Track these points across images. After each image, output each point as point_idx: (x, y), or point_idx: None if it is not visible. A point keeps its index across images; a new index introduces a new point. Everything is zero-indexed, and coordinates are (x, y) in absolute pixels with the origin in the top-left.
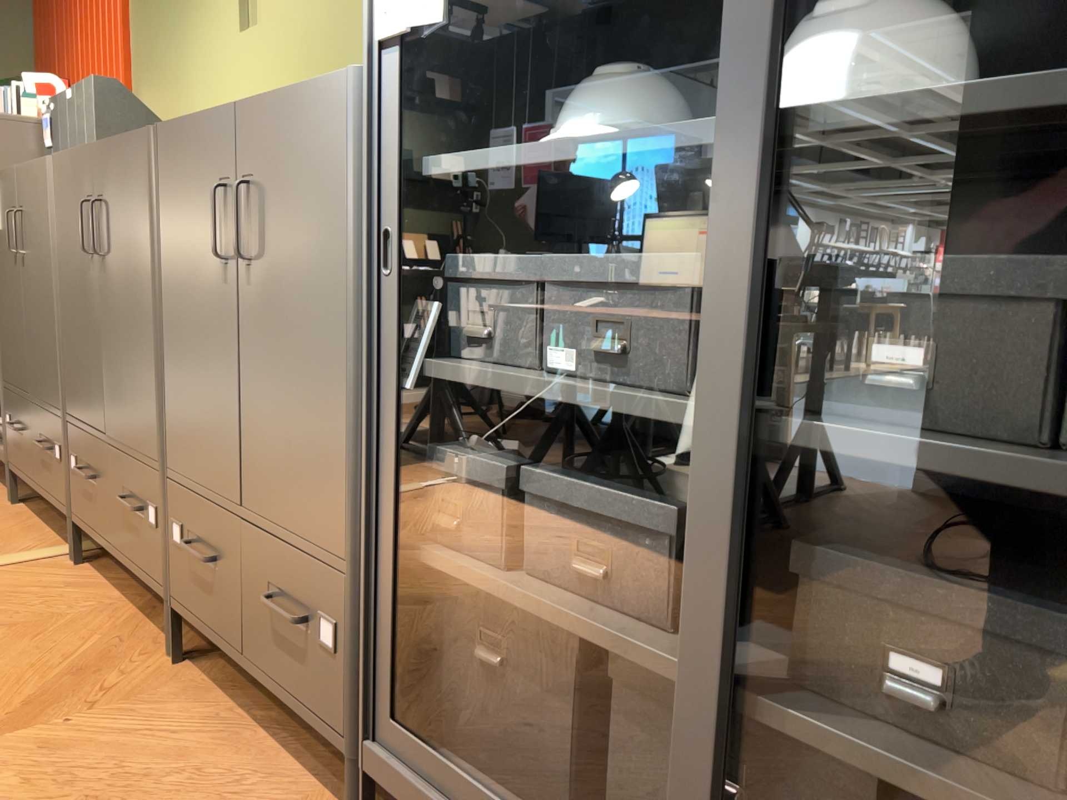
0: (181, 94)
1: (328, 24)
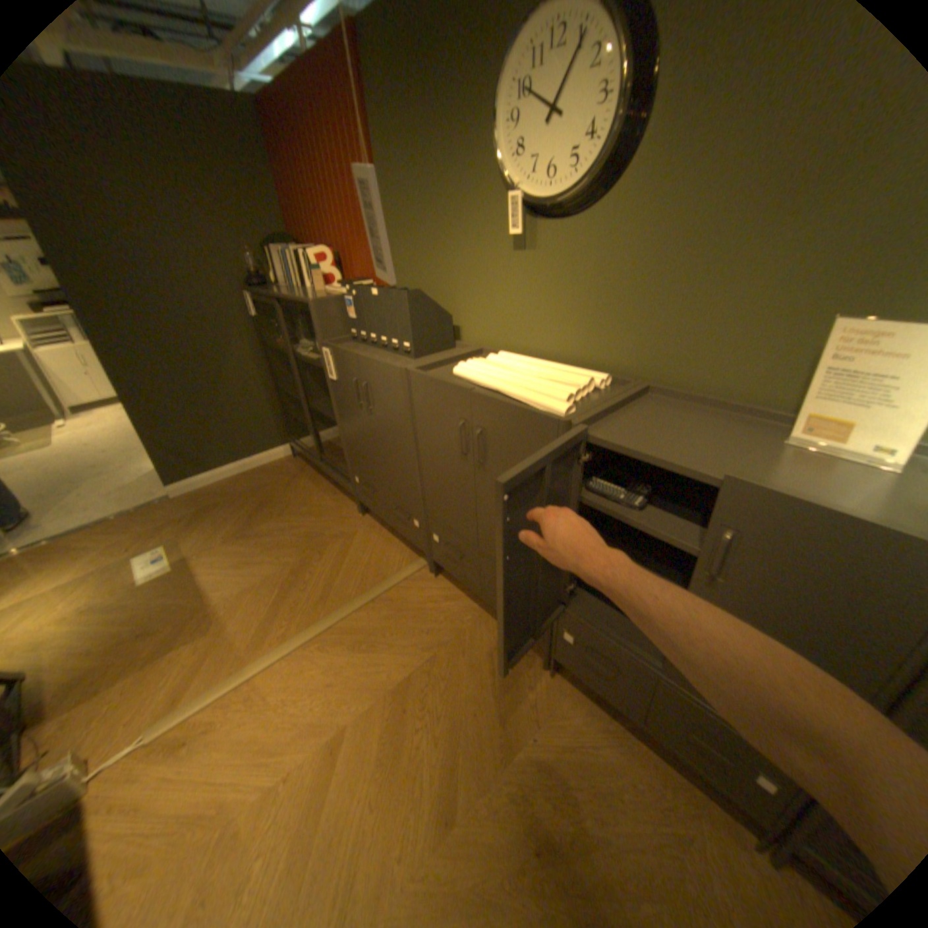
0: (442, 276)
1: (630, 272)
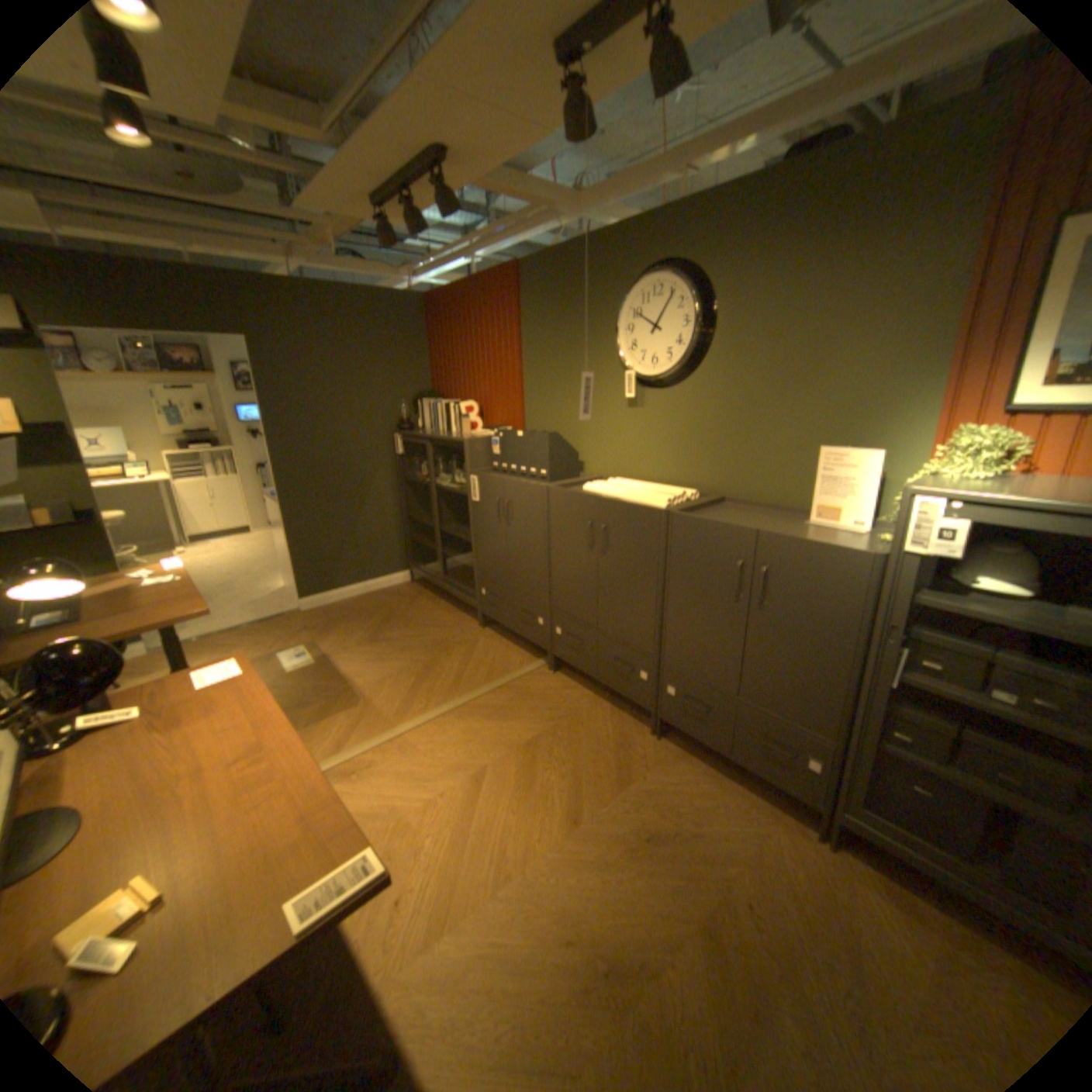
0: (571, 425)
1: (708, 423)
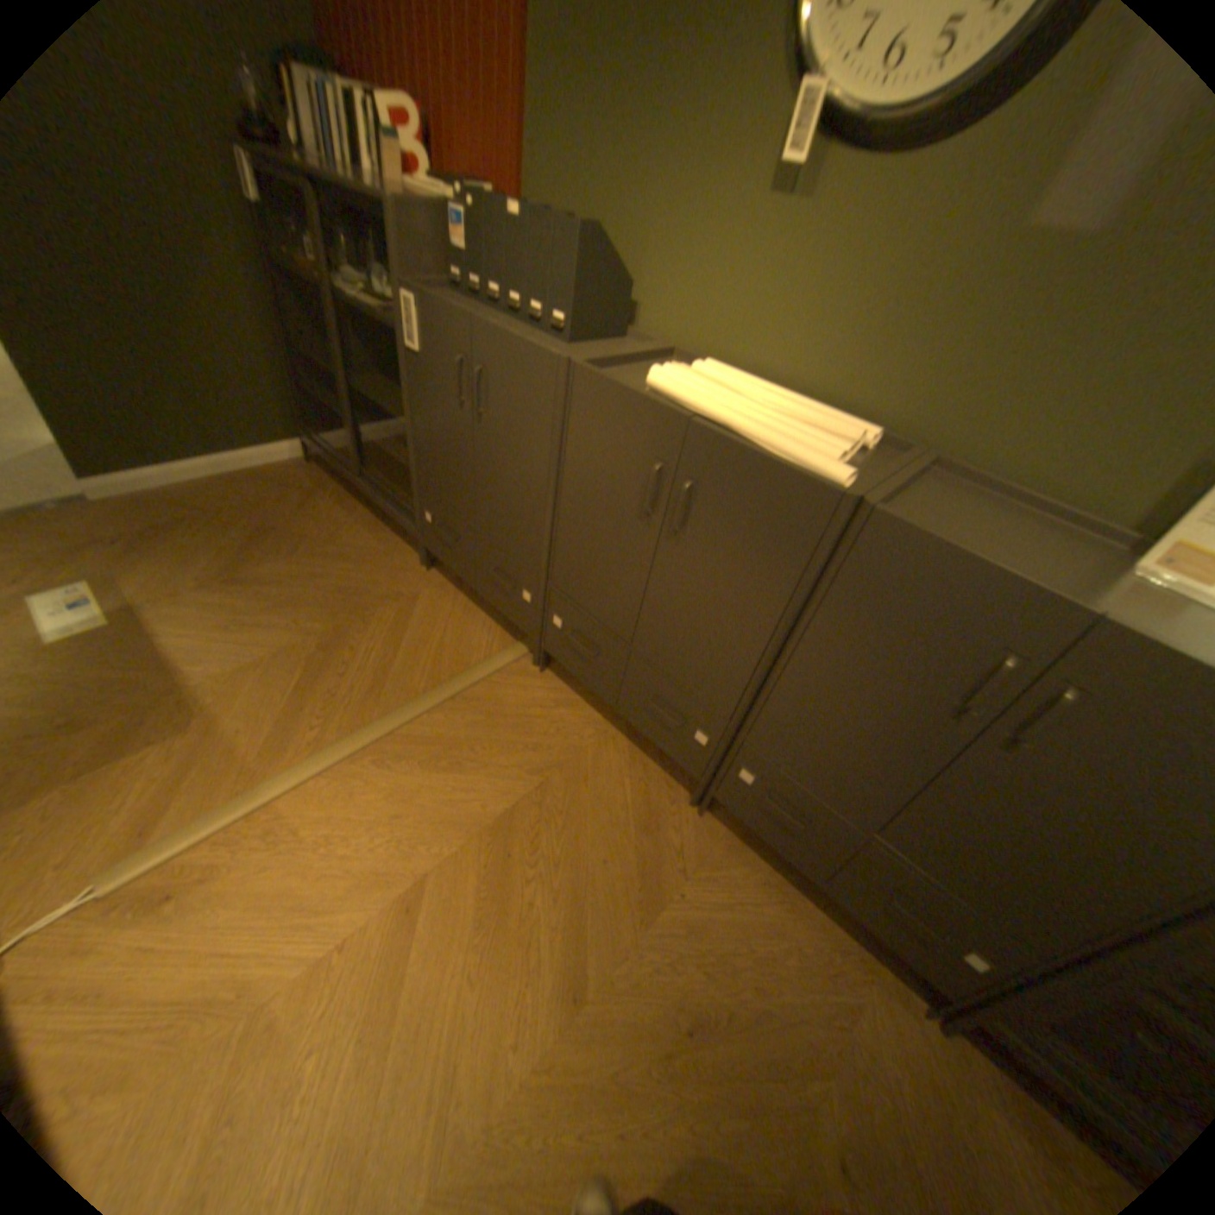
0: (623, 209)
1: (964, 274)
